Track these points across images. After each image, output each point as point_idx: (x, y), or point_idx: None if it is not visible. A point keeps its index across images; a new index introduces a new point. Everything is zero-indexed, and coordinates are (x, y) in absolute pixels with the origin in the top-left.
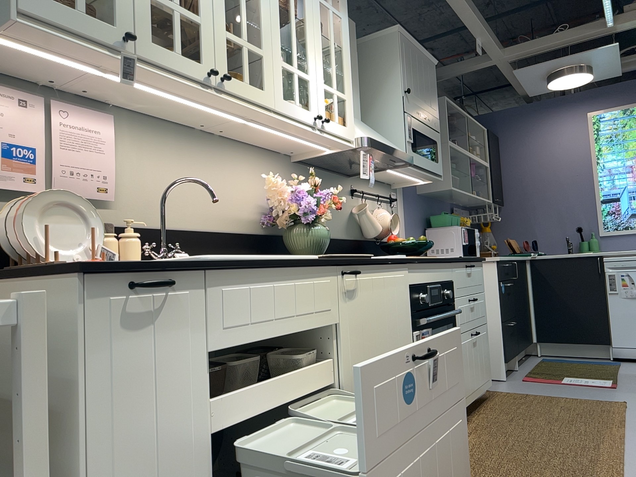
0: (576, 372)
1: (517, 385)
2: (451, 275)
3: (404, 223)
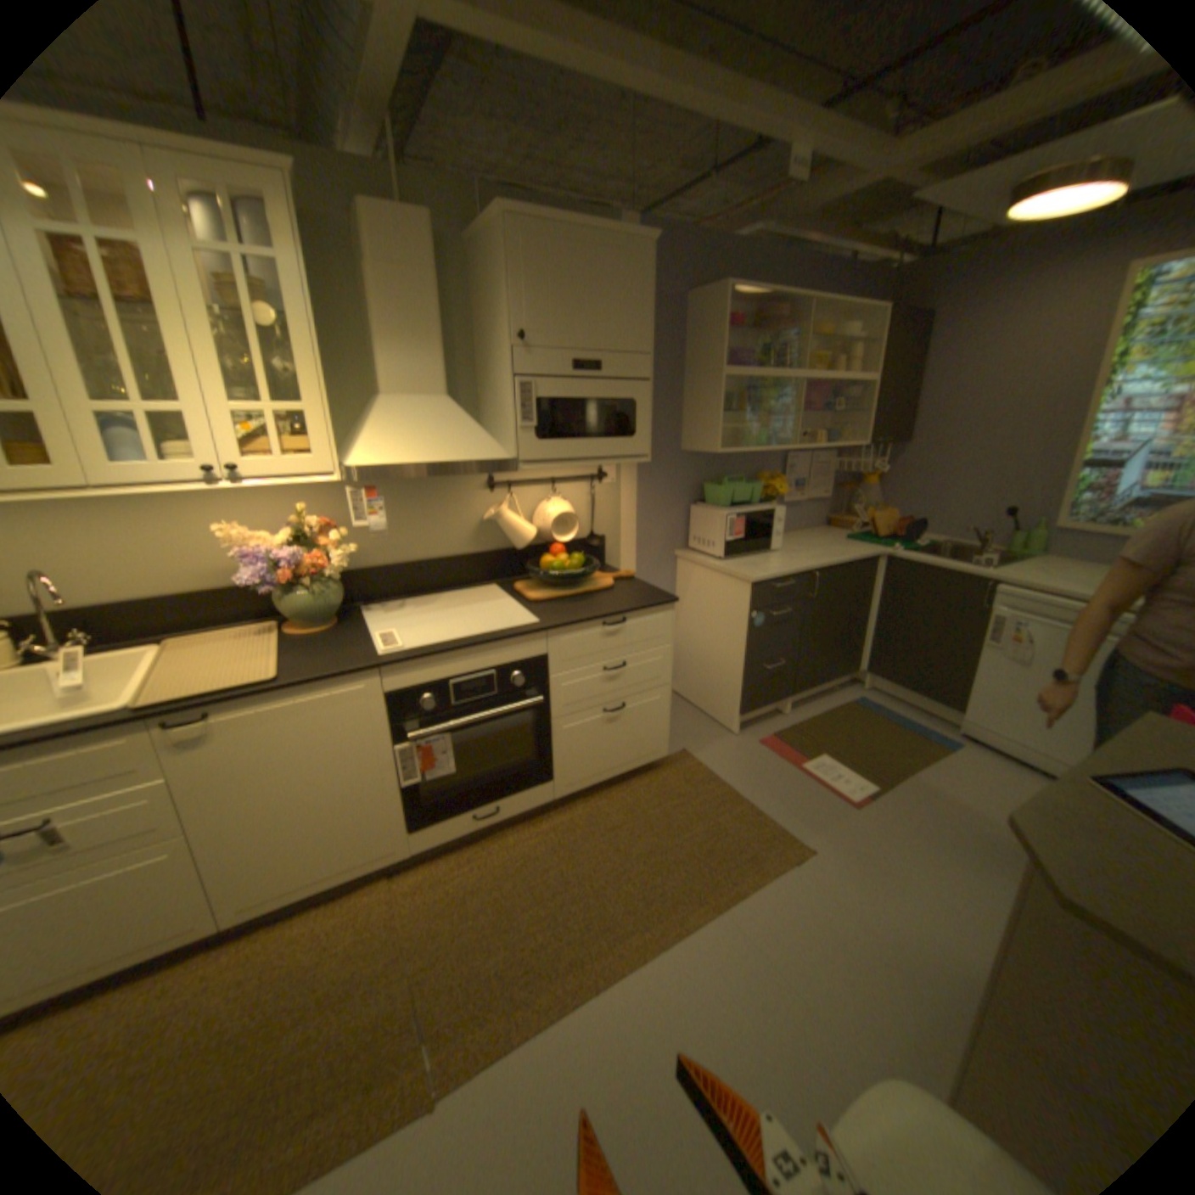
0: (858, 750)
1: (738, 750)
2: (540, 649)
3: (630, 504)
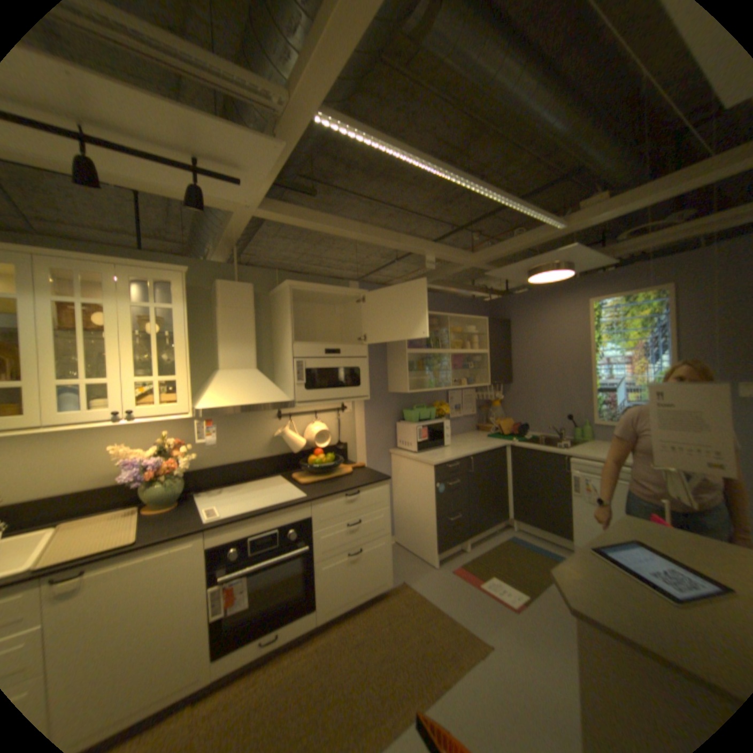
0: (514, 572)
1: (438, 579)
2: (306, 513)
3: (361, 422)
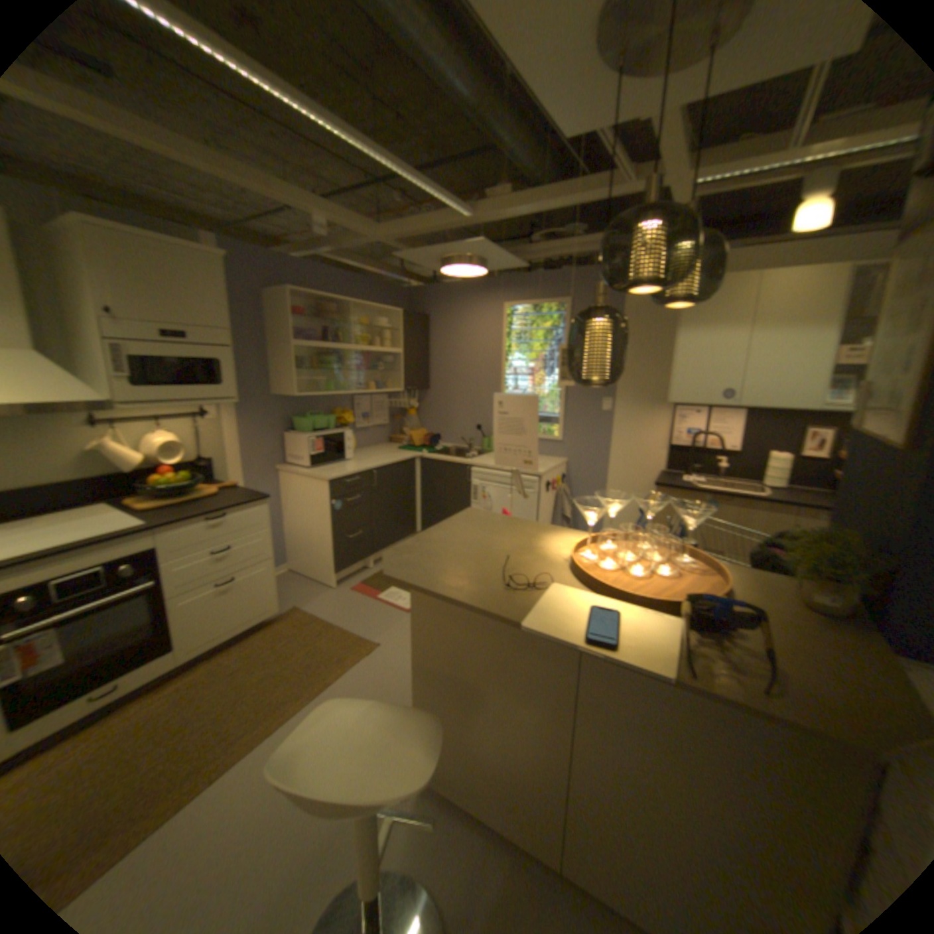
0: None
1: (336, 598)
2: (150, 544)
3: (236, 433)
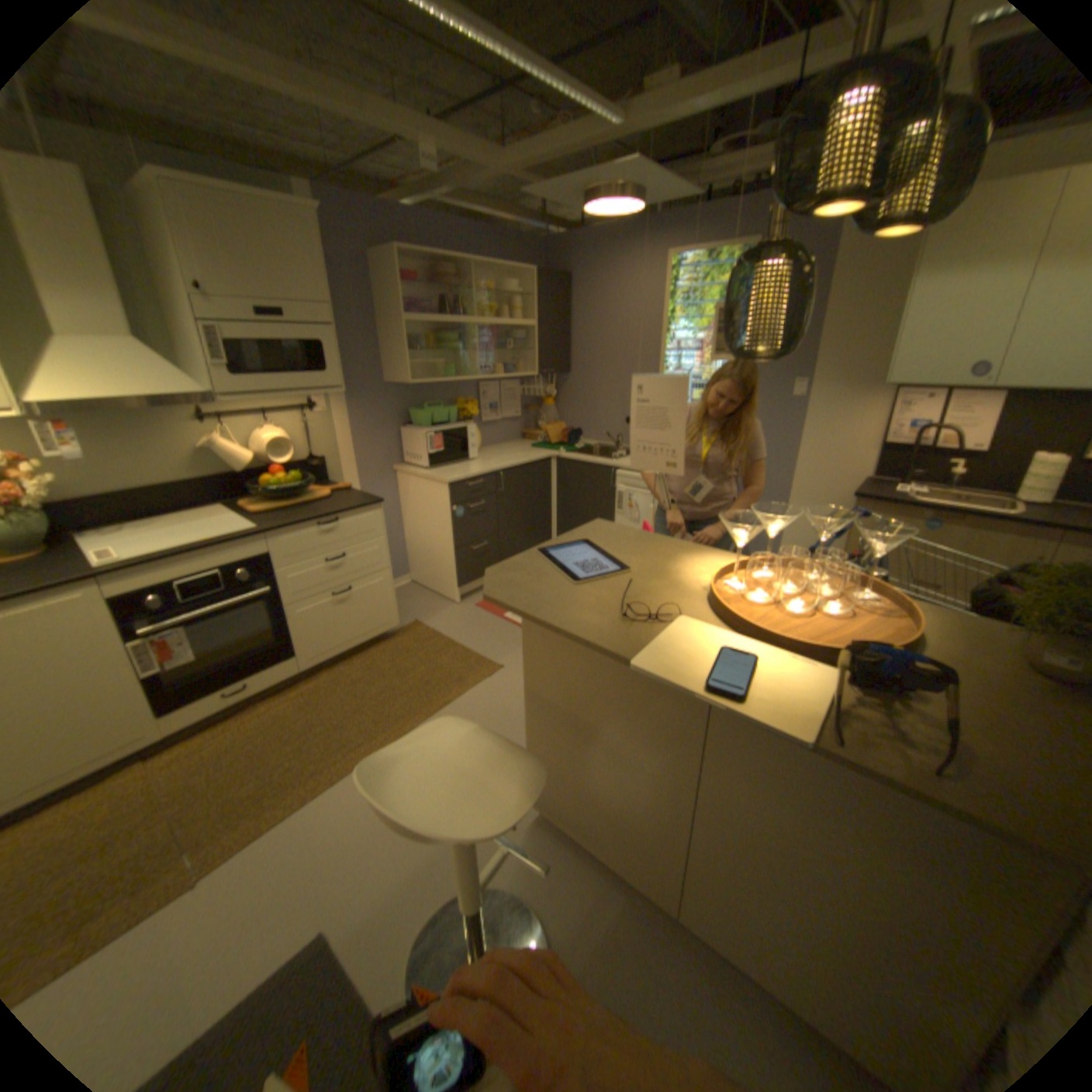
0: None
1: (458, 613)
2: (261, 548)
3: (345, 428)
